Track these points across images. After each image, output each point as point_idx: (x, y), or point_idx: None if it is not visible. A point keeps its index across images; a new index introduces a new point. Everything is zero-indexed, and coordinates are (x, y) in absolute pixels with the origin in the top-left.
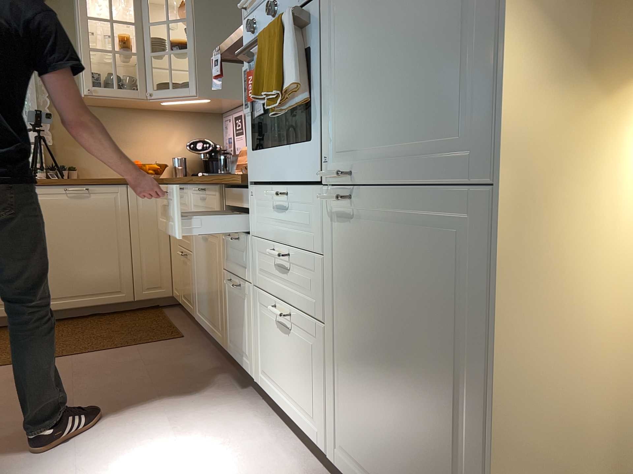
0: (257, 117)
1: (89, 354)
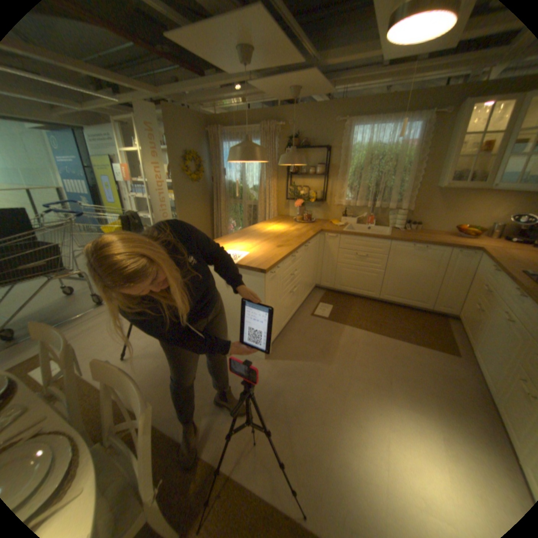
0: None
1: (402, 341)
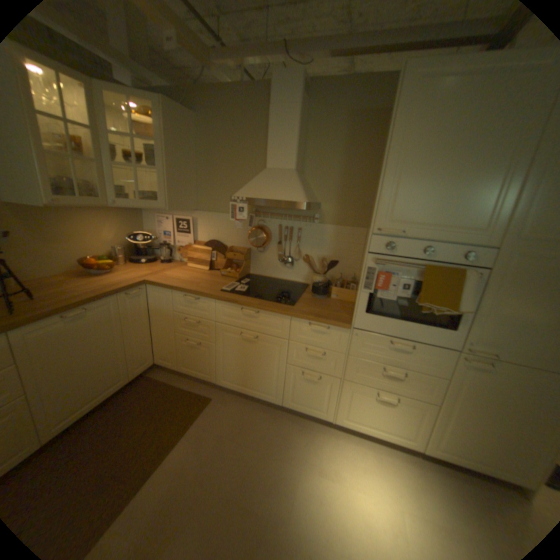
0: (376, 296)
1: (169, 454)
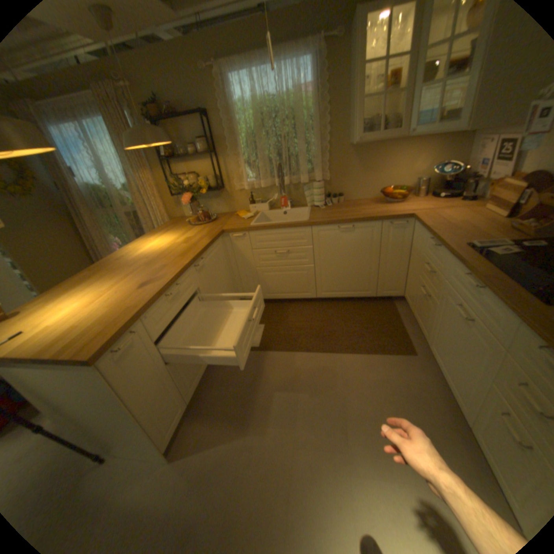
0: None
1: (351, 354)
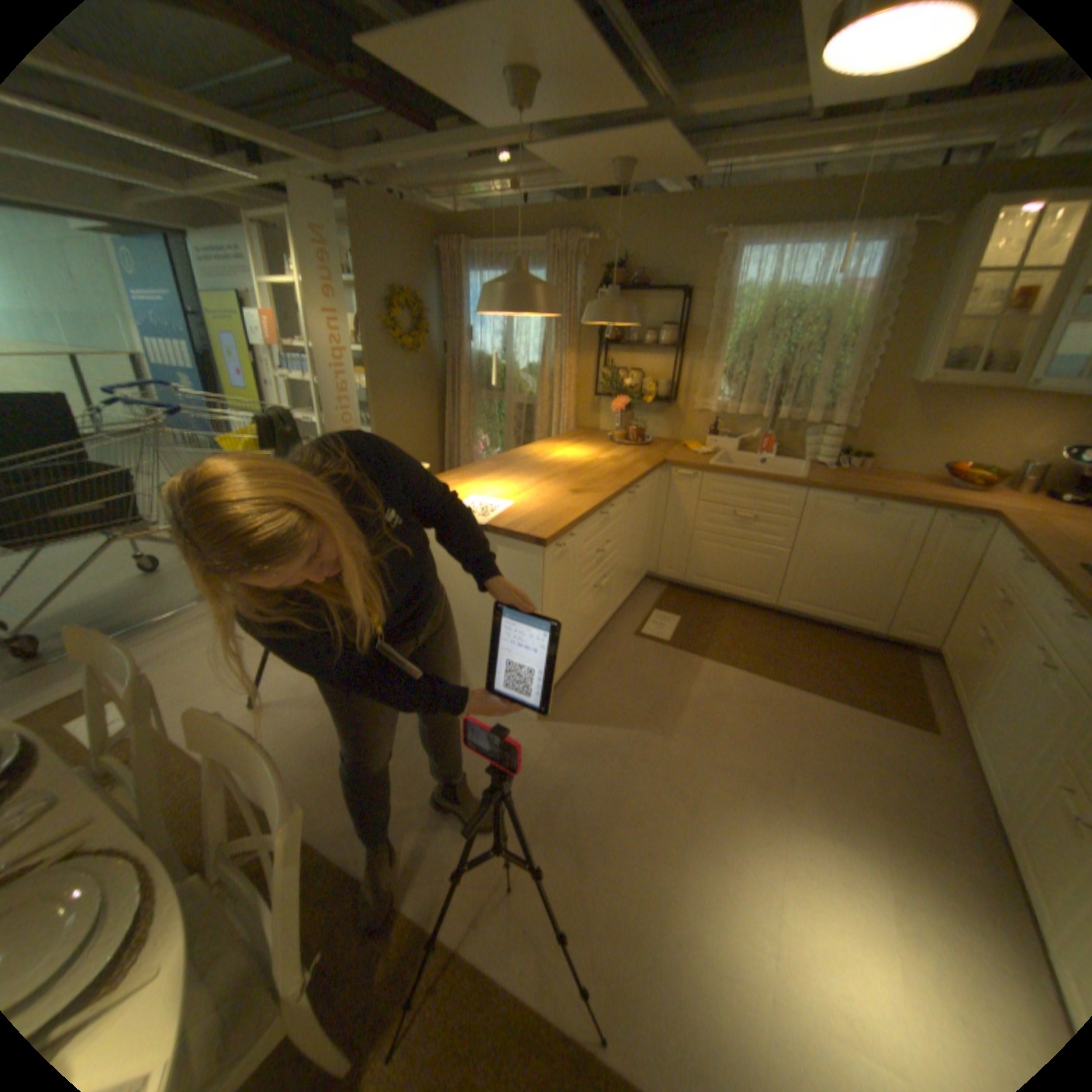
0: None
1: (820, 697)
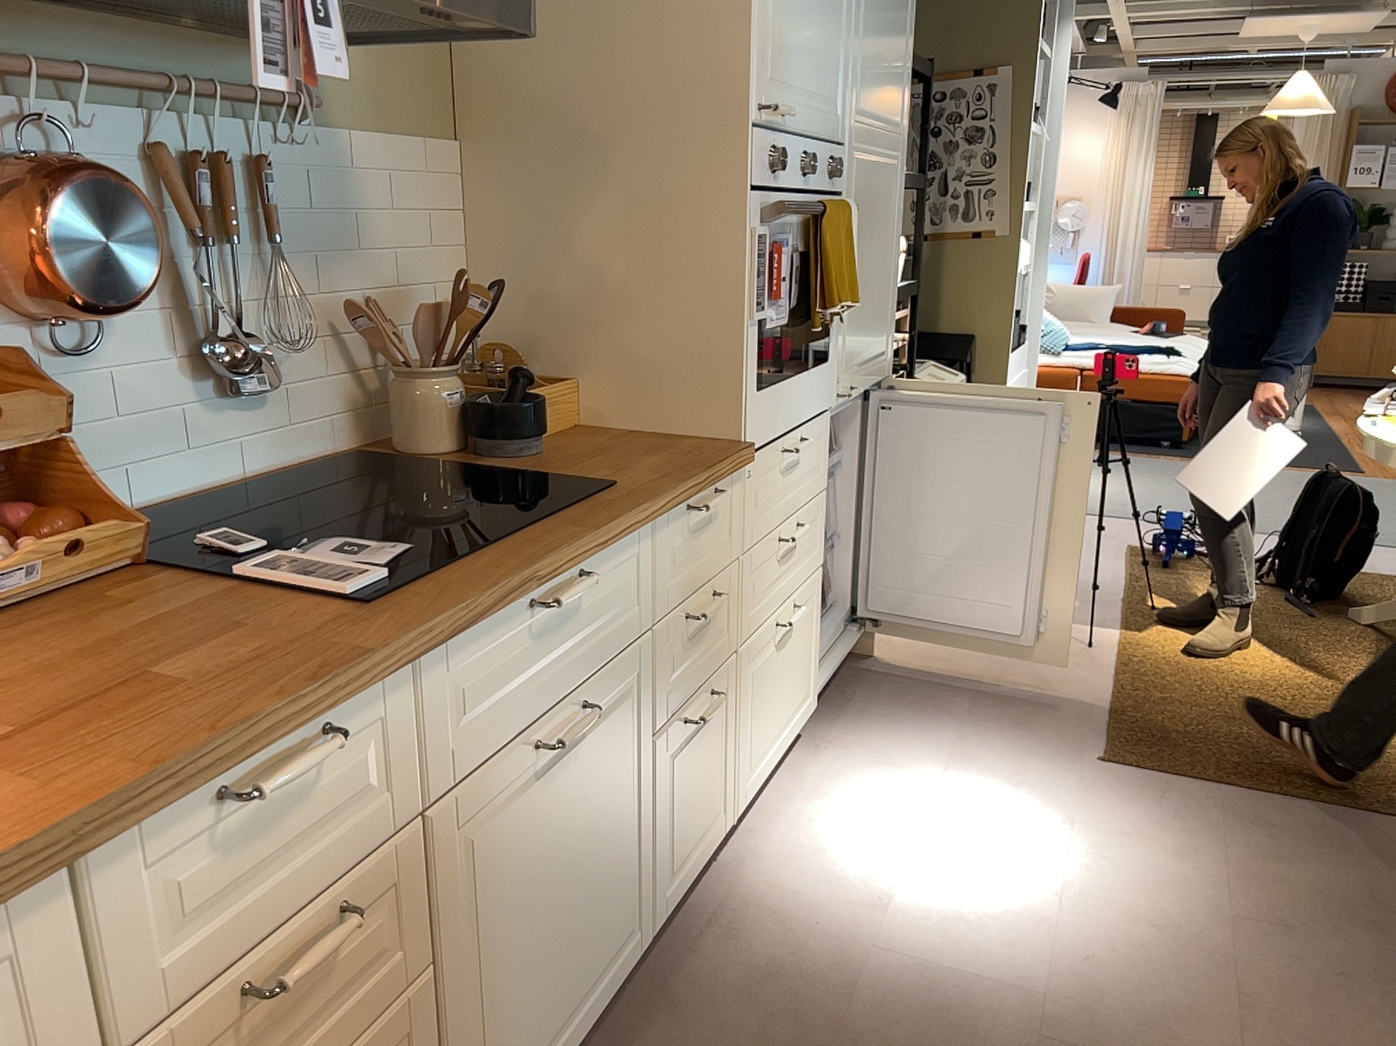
0: (765, 329)
1: None
